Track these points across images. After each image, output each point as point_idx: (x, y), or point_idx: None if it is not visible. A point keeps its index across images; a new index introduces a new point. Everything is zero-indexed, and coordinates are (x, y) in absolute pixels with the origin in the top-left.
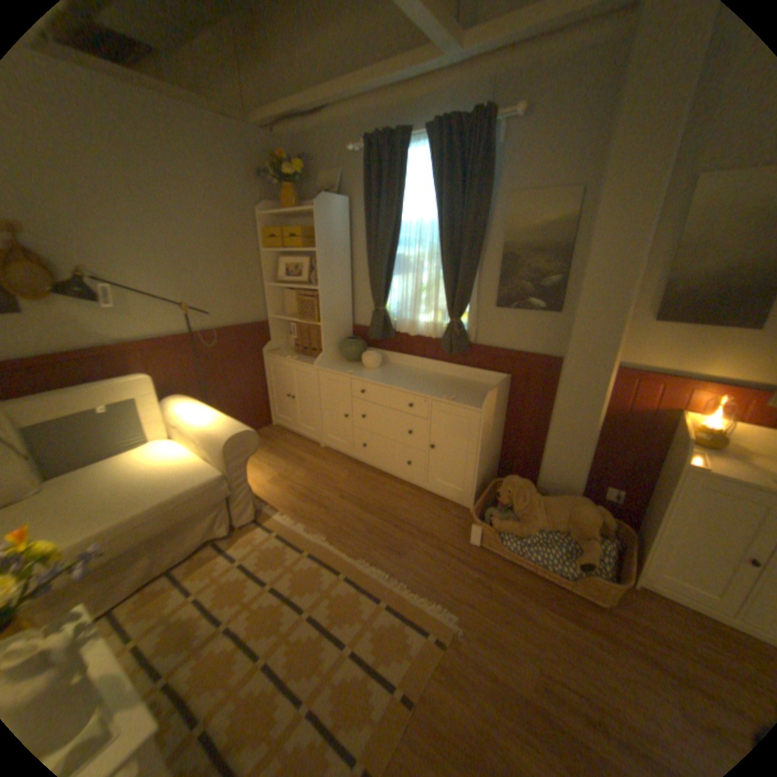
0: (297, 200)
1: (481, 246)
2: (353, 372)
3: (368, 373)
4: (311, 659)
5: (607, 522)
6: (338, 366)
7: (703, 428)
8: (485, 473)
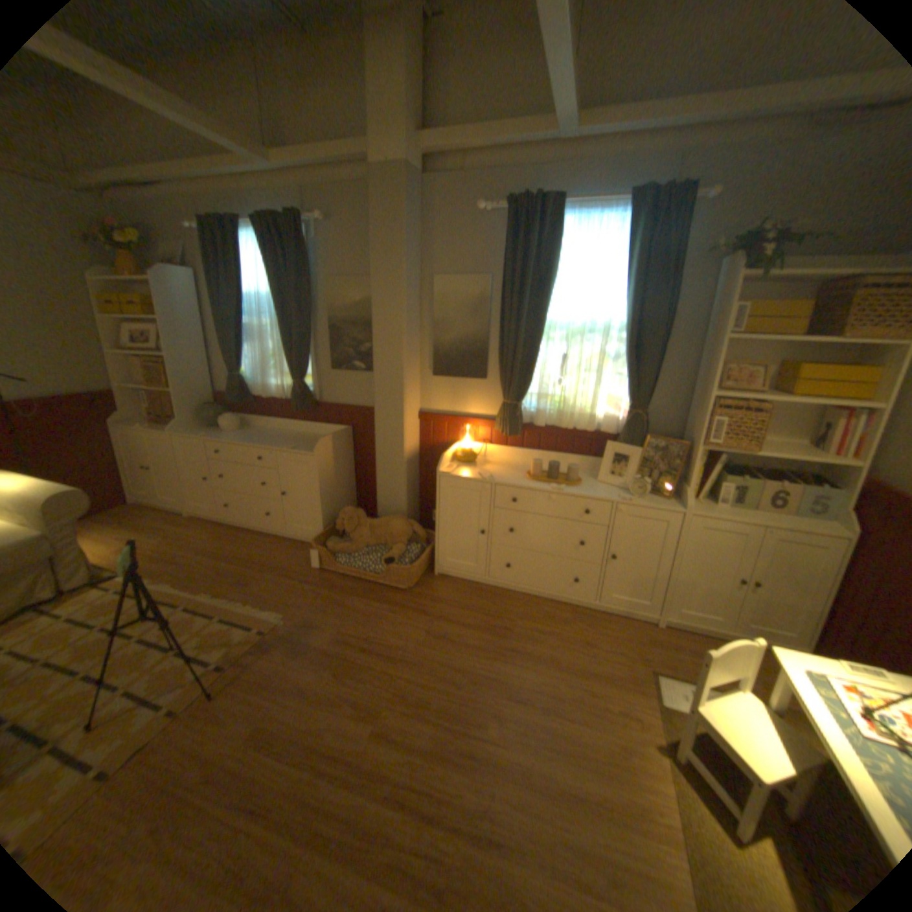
0: (135, 269)
1: (308, 320)
2: (204, 435)
3: (222, 436)
4: (133, 666)
5: (415, 531)
6: (192, 433)
7: (460, 450)
8: (334, 514)
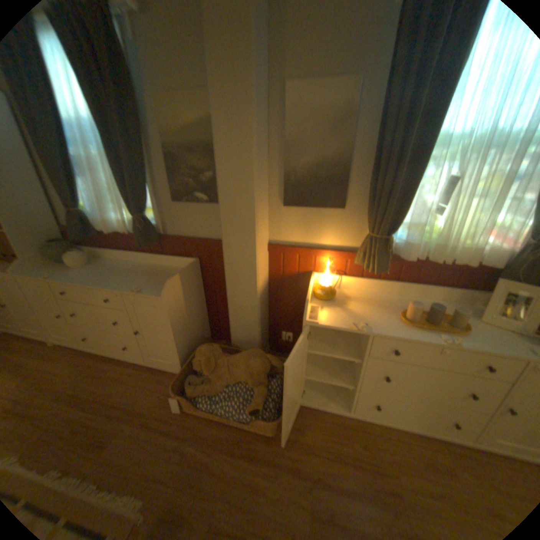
0: None
1: (139, 145)
2: (46, 276)
3: (67, 275)
4: None
5: (274, 365)
6: (37, 271)
7: (319, 285)
8: (189, 343)
